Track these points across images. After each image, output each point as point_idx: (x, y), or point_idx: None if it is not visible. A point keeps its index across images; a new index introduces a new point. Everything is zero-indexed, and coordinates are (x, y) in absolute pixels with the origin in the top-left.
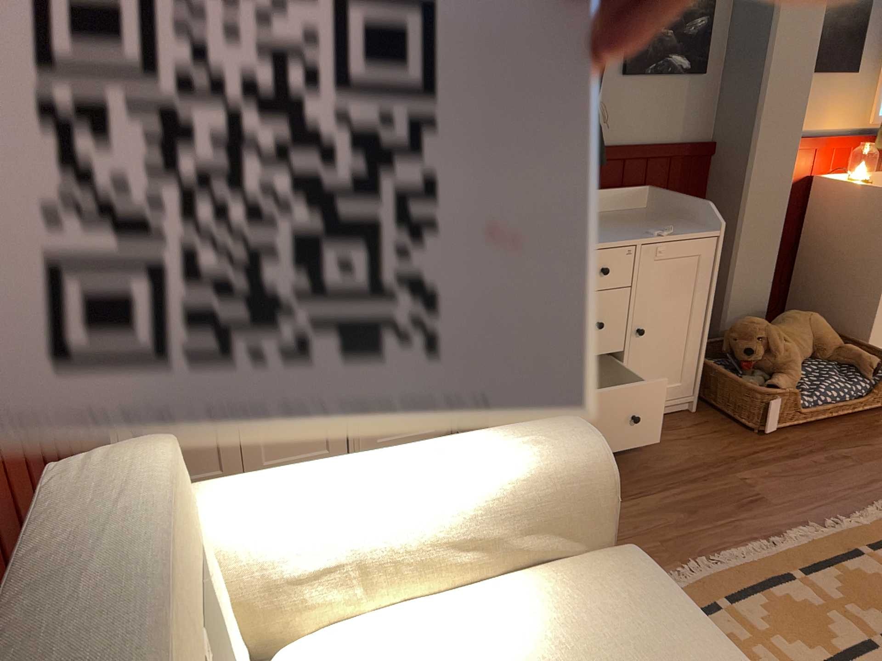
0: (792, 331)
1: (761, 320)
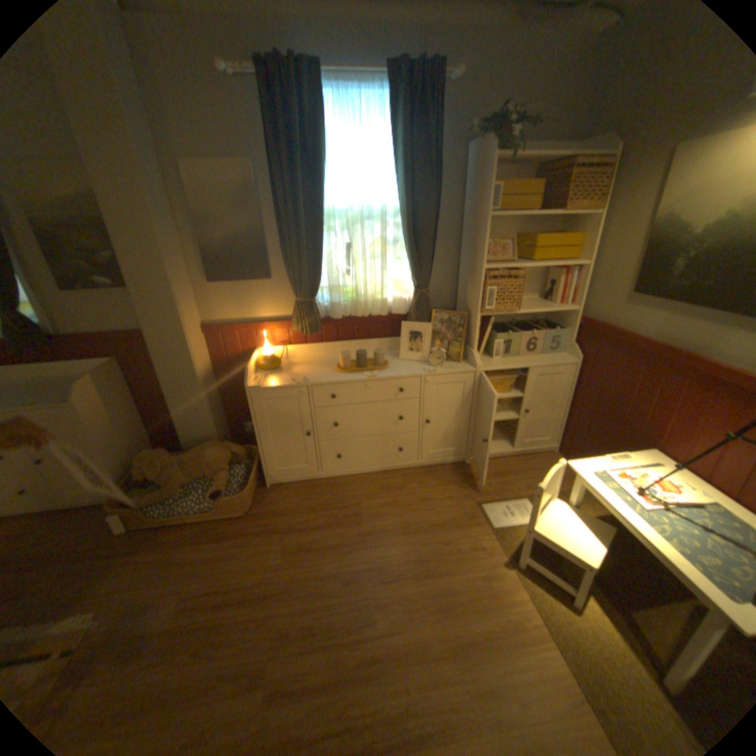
0: (185, 459)
1: (153, 453)
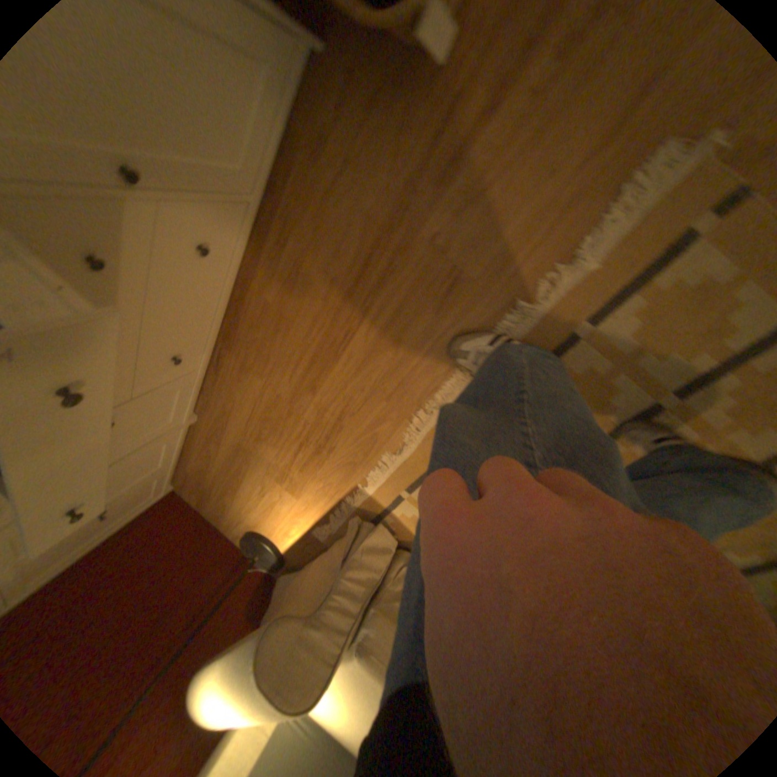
0: None
1: None
